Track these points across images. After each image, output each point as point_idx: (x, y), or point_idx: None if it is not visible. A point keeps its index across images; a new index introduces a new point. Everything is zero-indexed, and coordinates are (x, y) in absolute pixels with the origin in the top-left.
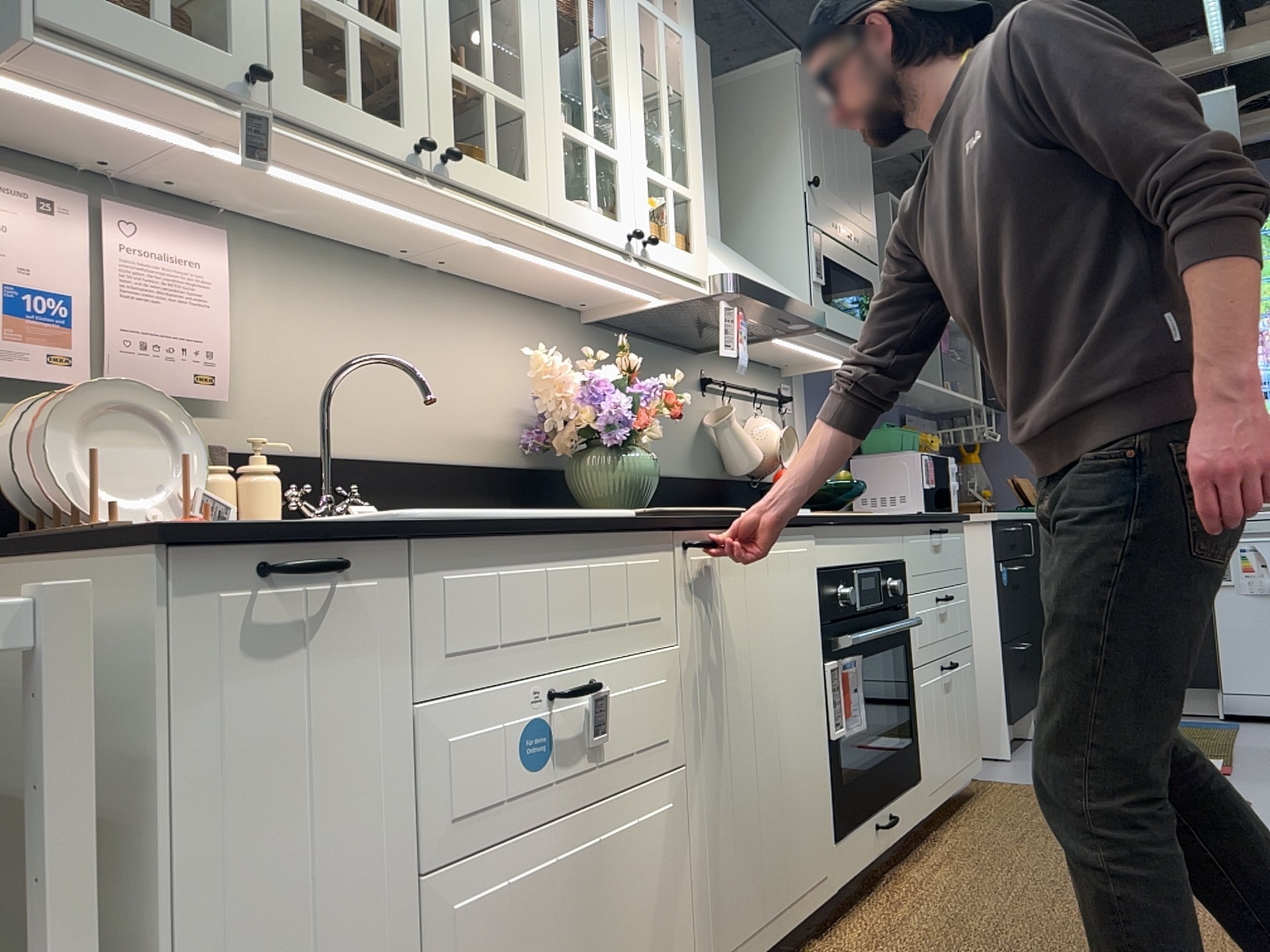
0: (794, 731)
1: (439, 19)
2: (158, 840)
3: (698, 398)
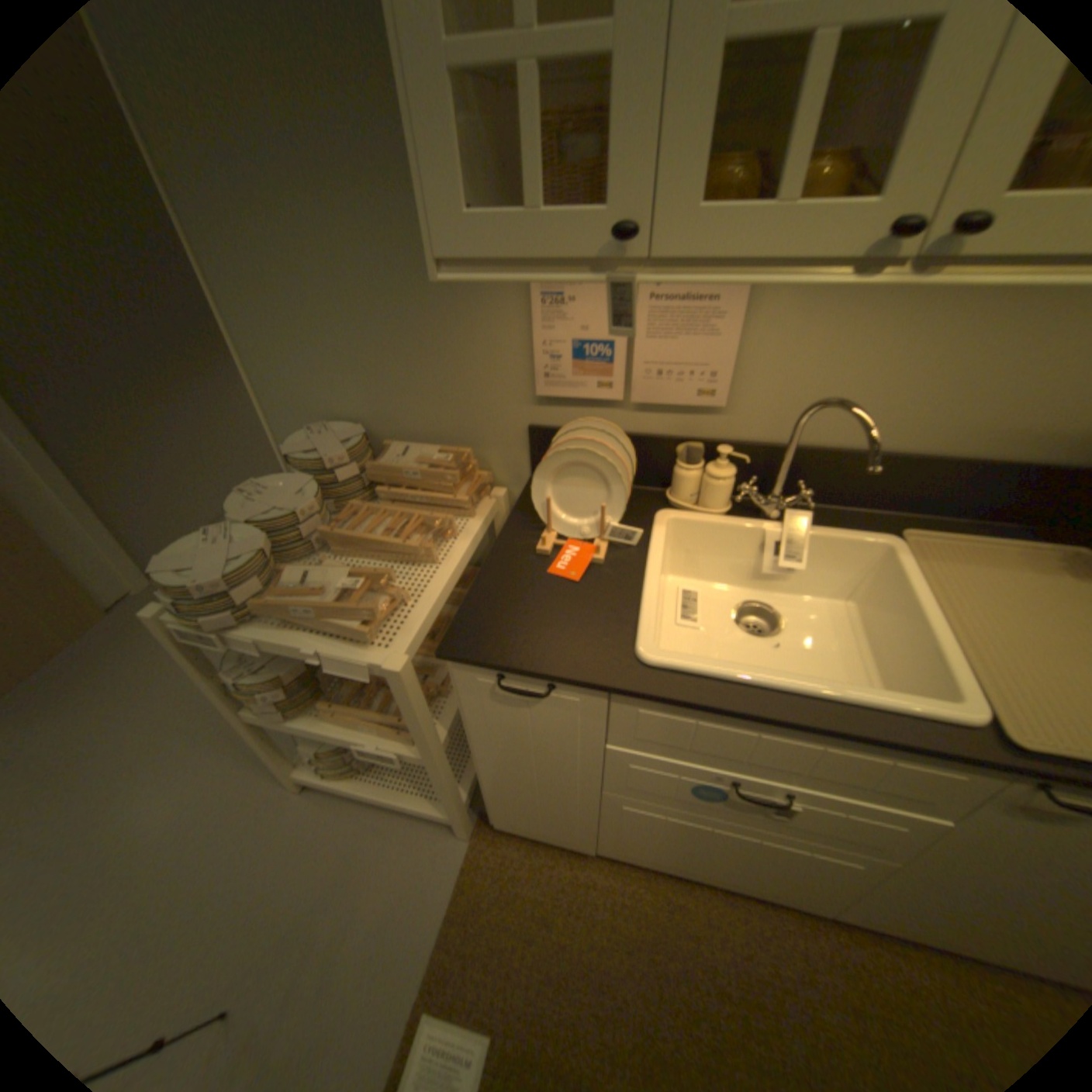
0: None
1: None
2: (470, 732)
3: None
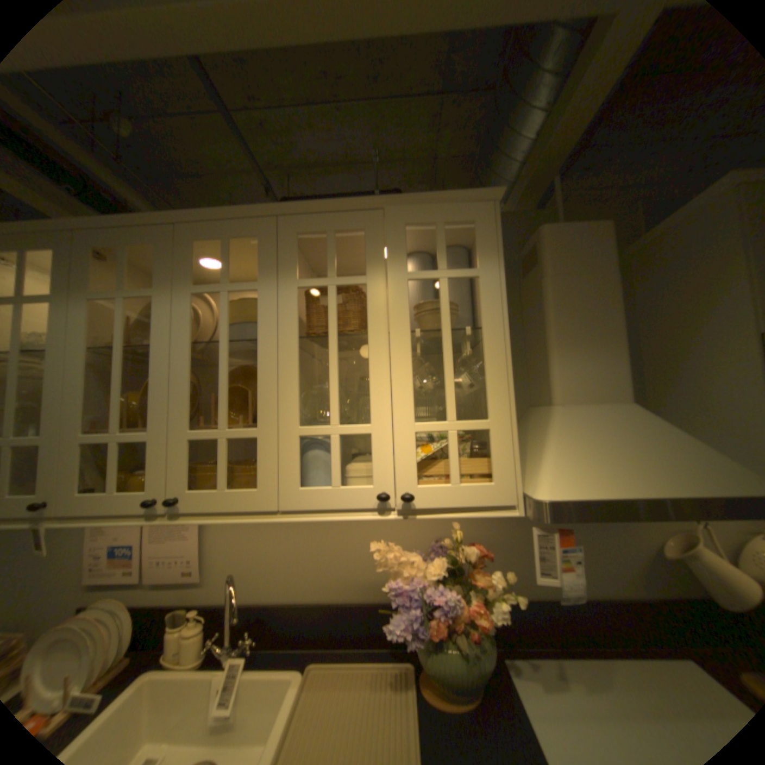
0: None
1: (179, 406)
2: None
3: None
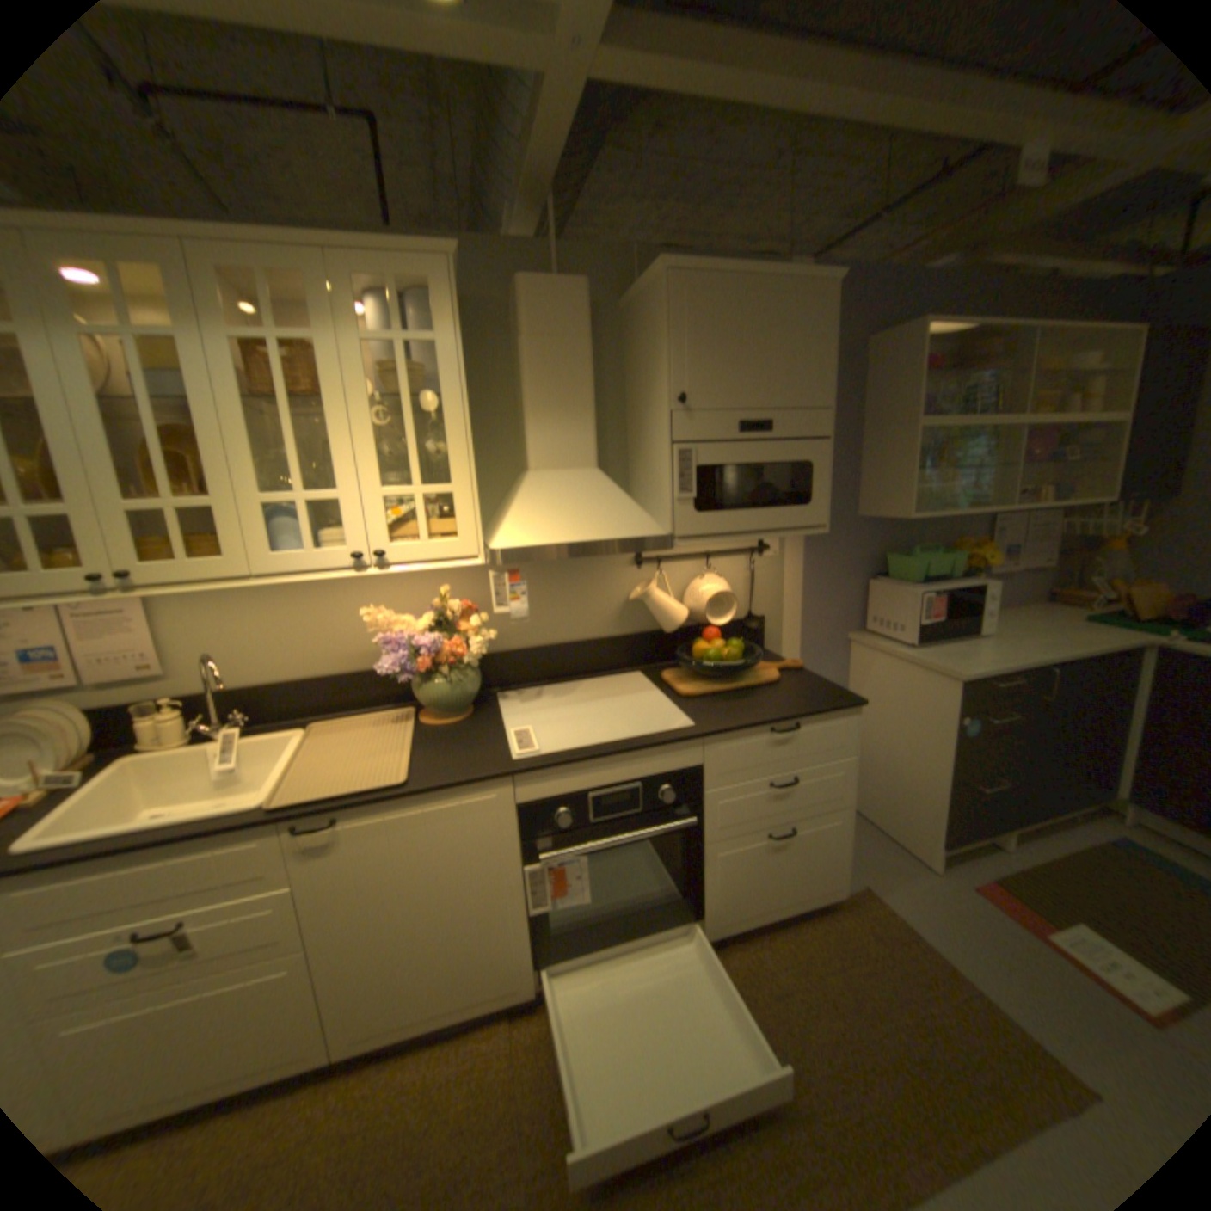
0: (466, 915)
1: (102, 473)
2: None
3: (625, 574)
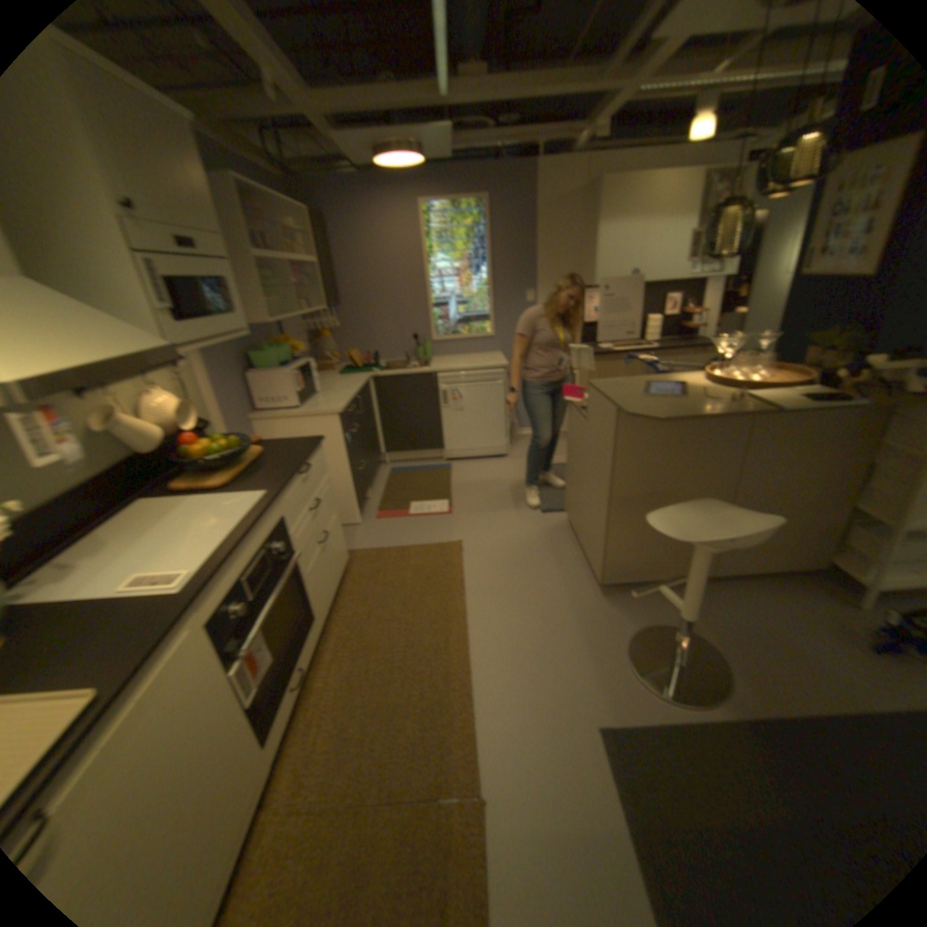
0: (211, 758)
1: None
2: None
3: (77, 408)
